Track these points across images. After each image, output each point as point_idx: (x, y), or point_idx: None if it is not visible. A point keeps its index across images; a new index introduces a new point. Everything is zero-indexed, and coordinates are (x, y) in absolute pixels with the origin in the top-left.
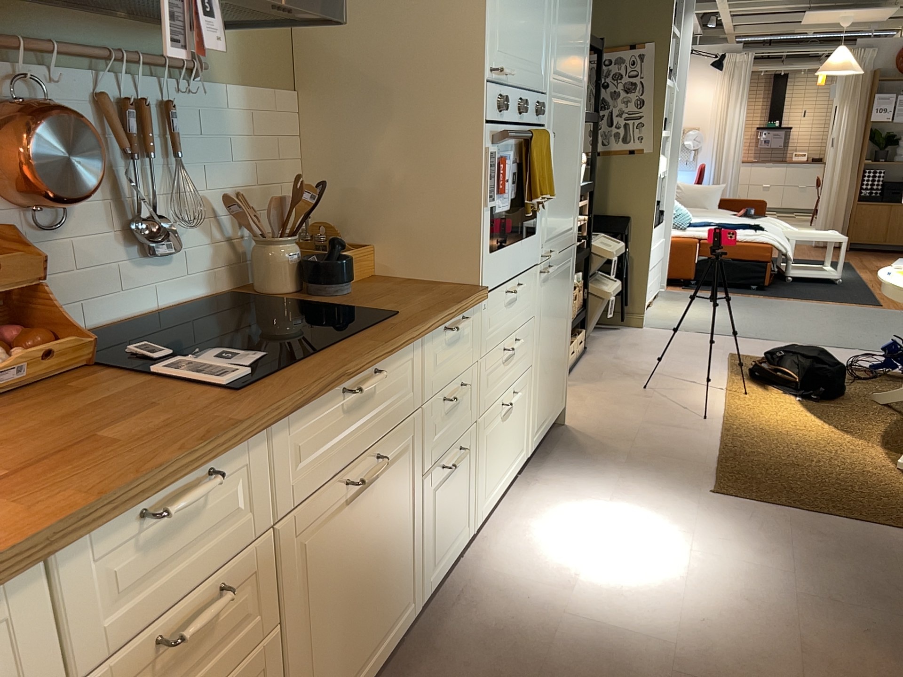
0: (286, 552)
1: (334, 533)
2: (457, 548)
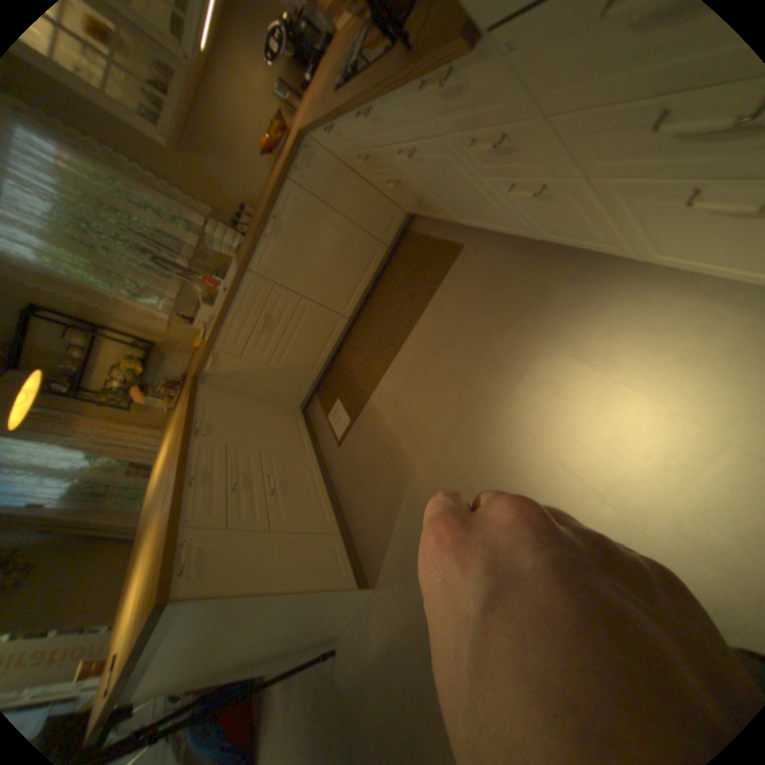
0: (388, 158)
1: (411, 164)
2: (595, 245)
